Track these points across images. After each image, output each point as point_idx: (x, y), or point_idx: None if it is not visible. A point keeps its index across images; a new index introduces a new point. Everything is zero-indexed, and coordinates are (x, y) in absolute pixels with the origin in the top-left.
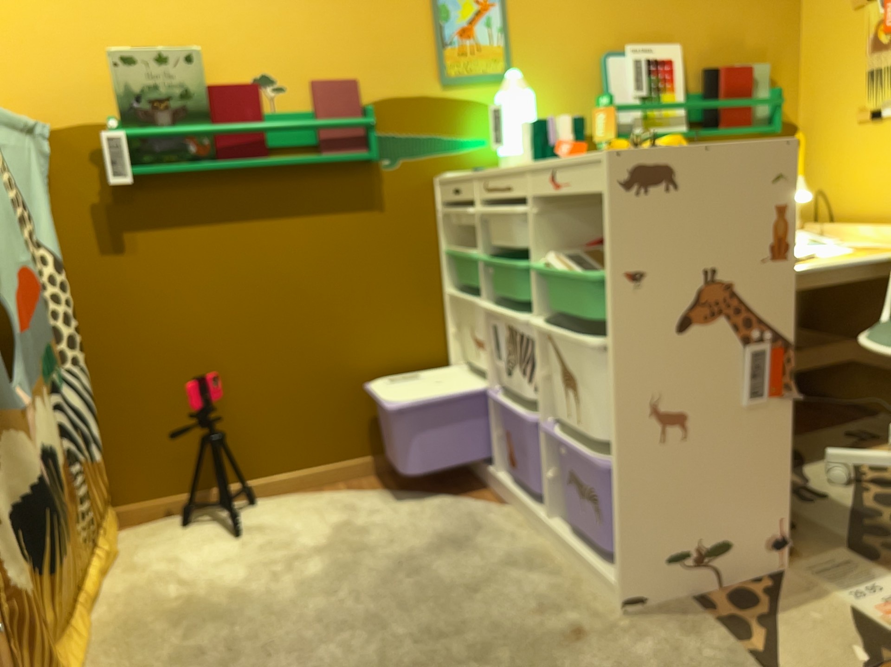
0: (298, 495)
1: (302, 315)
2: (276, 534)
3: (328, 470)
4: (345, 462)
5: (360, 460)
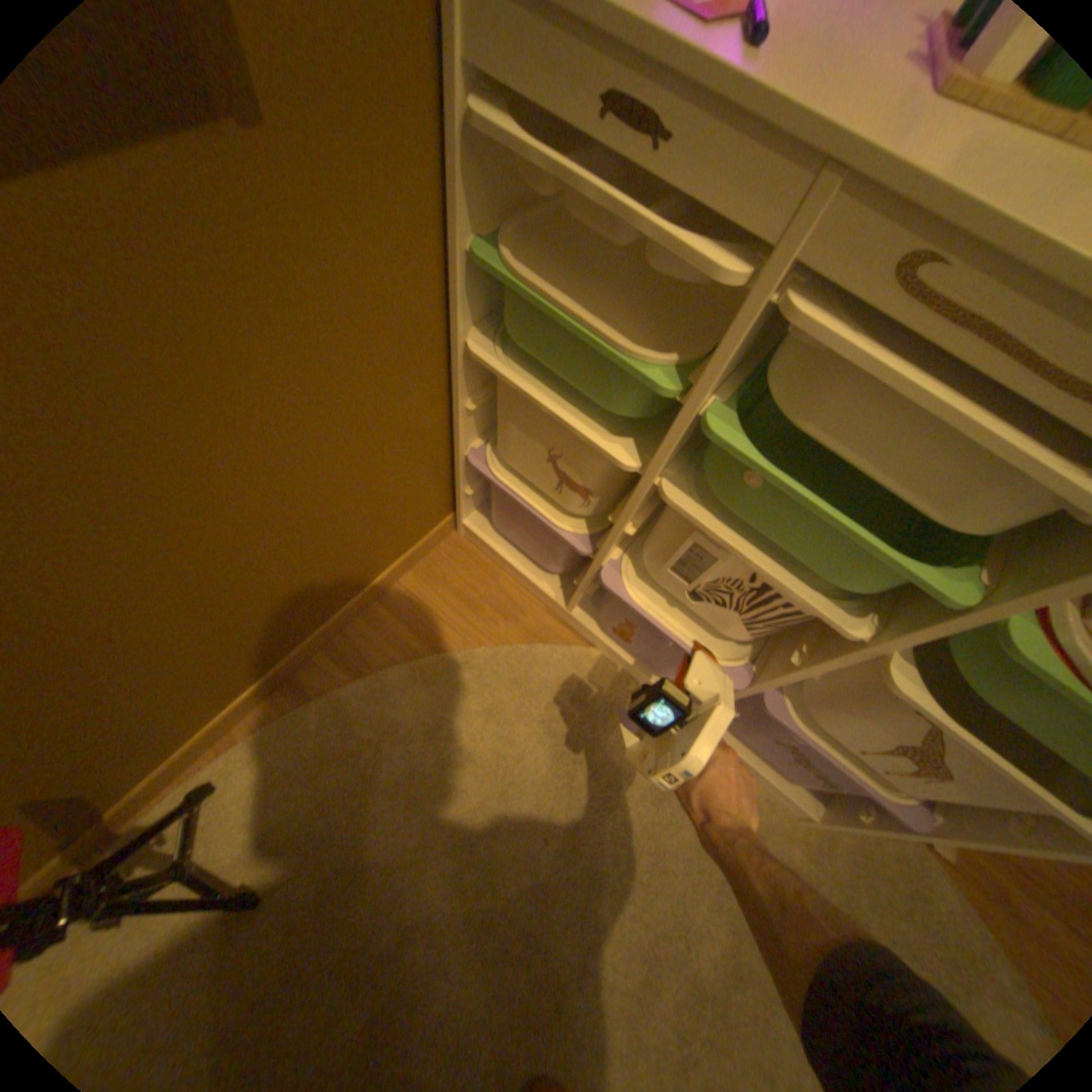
0: (275, 721)
1: (116, 551)
2: (321, 855)
3: (297, 656)
4: (317, 632)
5: (337, 616)
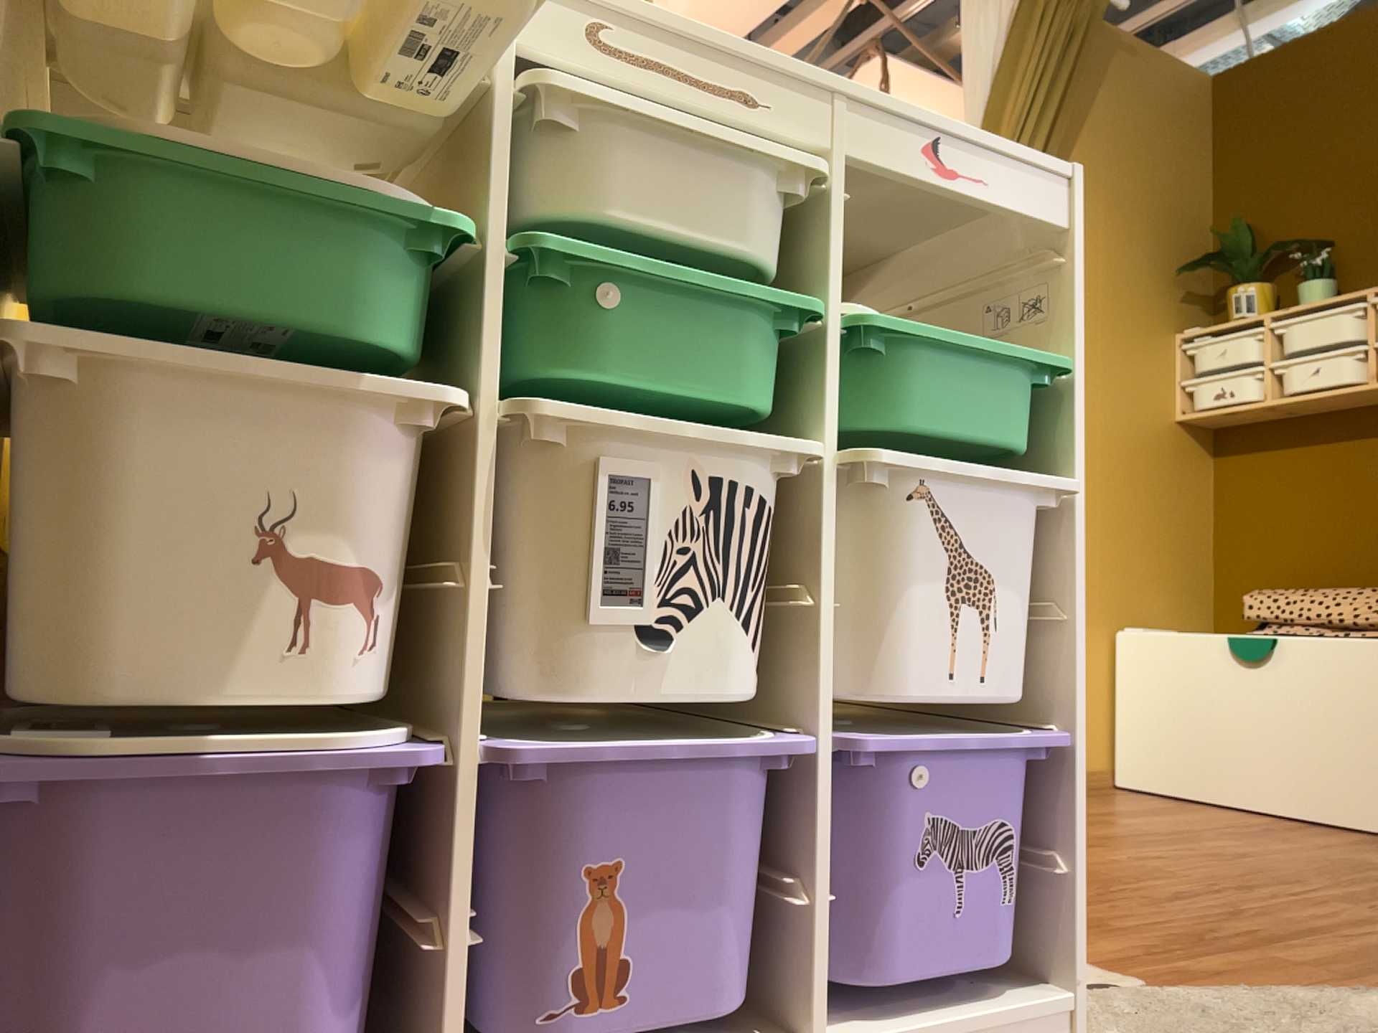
0: None
1: None
2: None
3: None
4: None
5: None
